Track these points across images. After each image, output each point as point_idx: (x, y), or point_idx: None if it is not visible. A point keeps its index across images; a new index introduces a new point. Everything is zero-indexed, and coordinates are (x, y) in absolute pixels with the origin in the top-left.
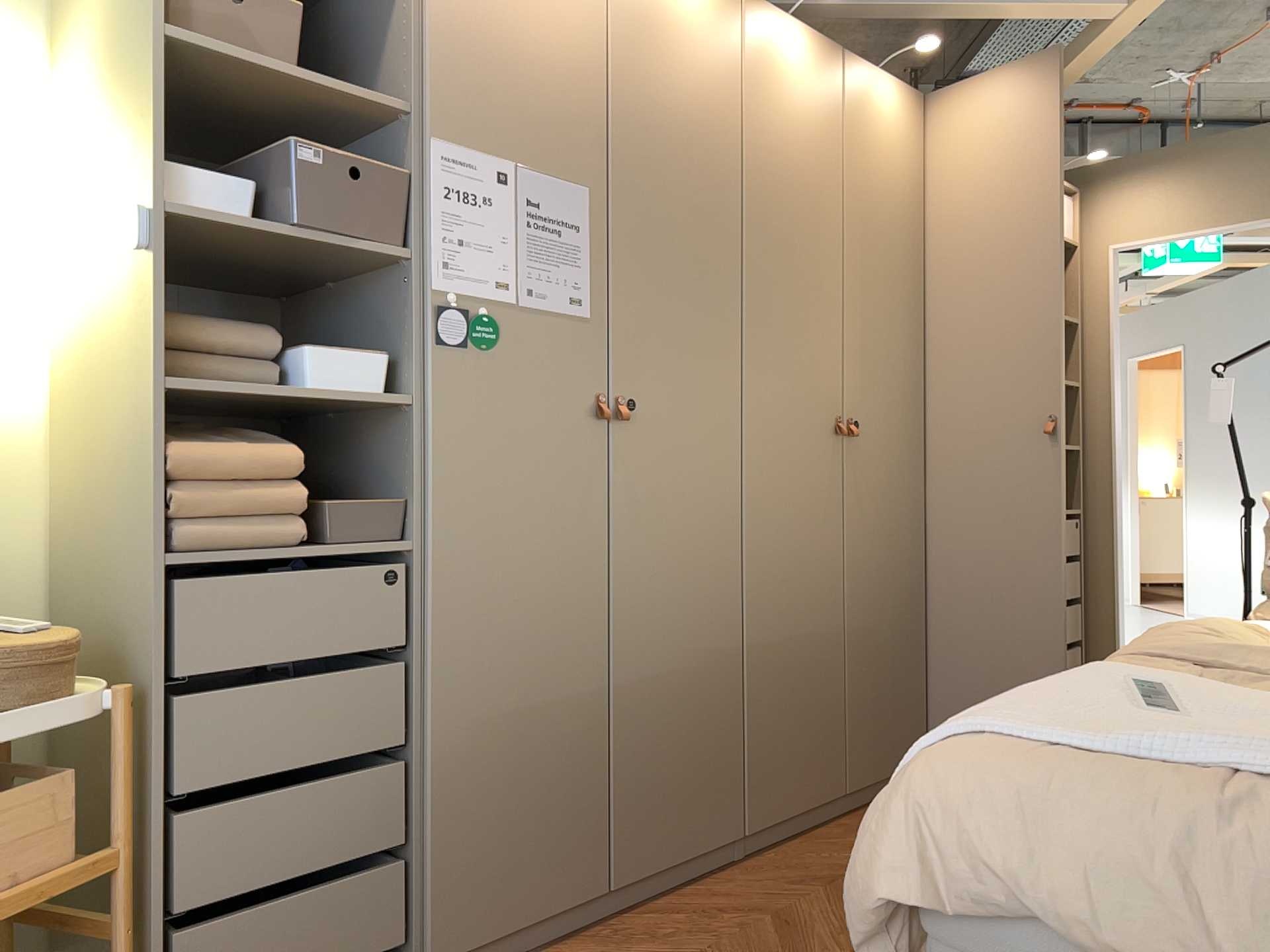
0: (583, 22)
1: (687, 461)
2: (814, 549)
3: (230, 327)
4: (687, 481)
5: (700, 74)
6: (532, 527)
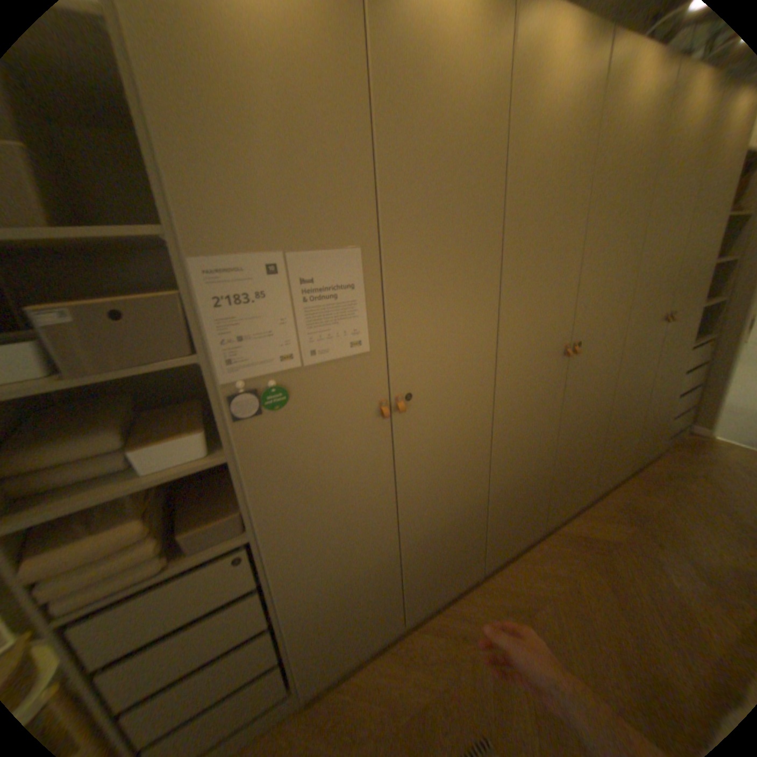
0: (338, 78)
1: (451, 415)
2: (538, 429)
3: (76, 442)
4: (451, 426)
5: (466, 101)
6: (337, 496)
